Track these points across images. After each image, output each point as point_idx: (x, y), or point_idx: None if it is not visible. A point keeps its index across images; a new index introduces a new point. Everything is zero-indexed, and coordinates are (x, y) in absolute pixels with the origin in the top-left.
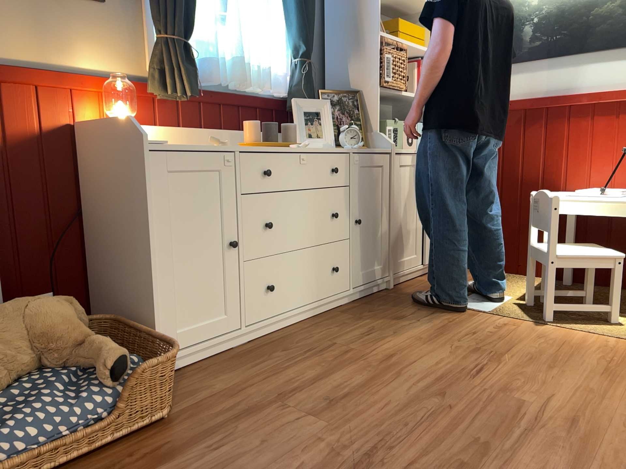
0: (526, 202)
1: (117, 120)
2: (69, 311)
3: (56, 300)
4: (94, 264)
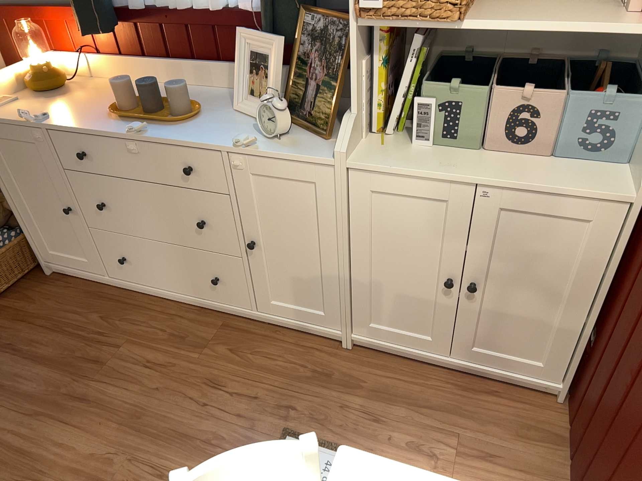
0: (628, 460)
1: None
2: None
3: None
4: None
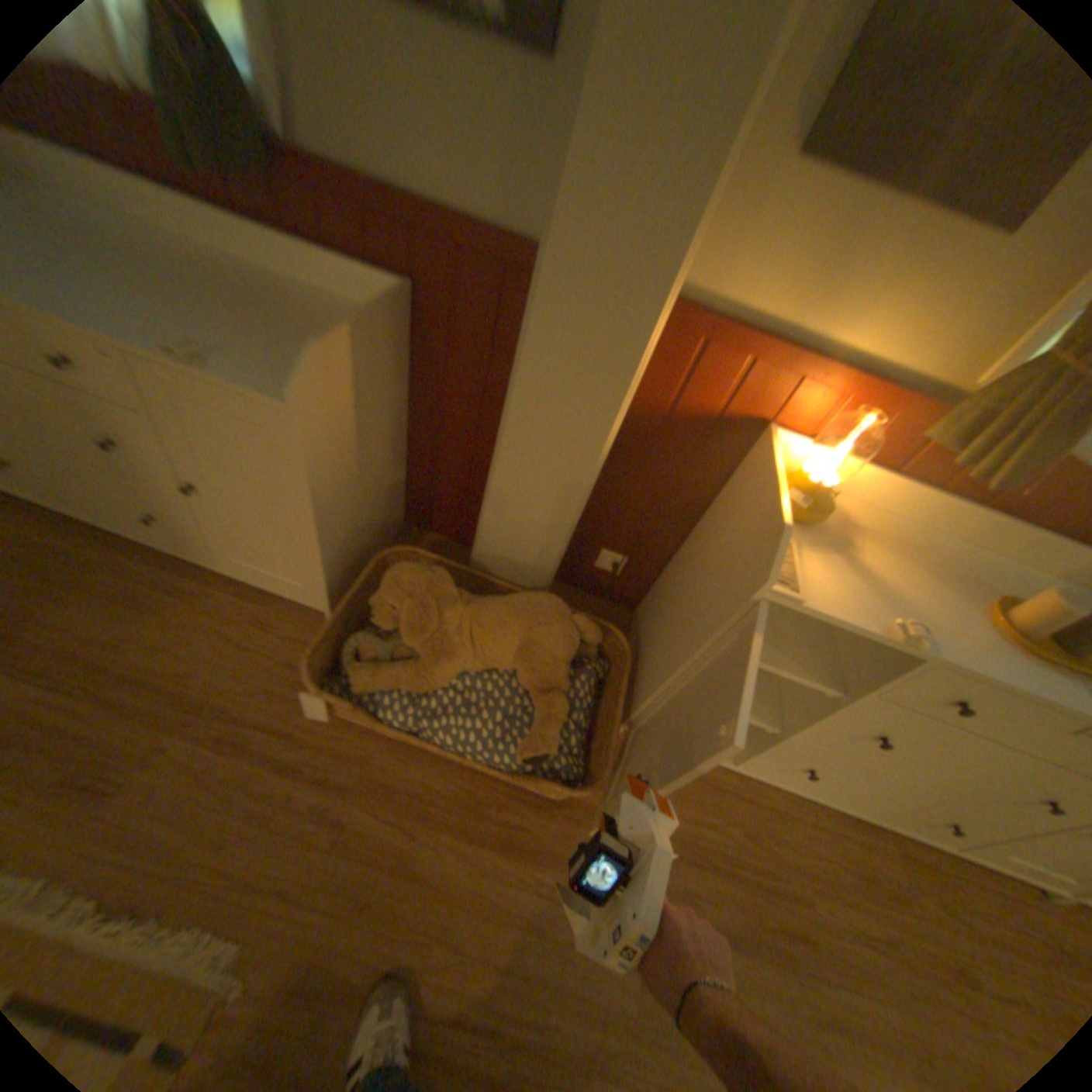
0: None
1: (781, 509)
2: (570, 652)
3: (572, 629)
4: (673, 573)
